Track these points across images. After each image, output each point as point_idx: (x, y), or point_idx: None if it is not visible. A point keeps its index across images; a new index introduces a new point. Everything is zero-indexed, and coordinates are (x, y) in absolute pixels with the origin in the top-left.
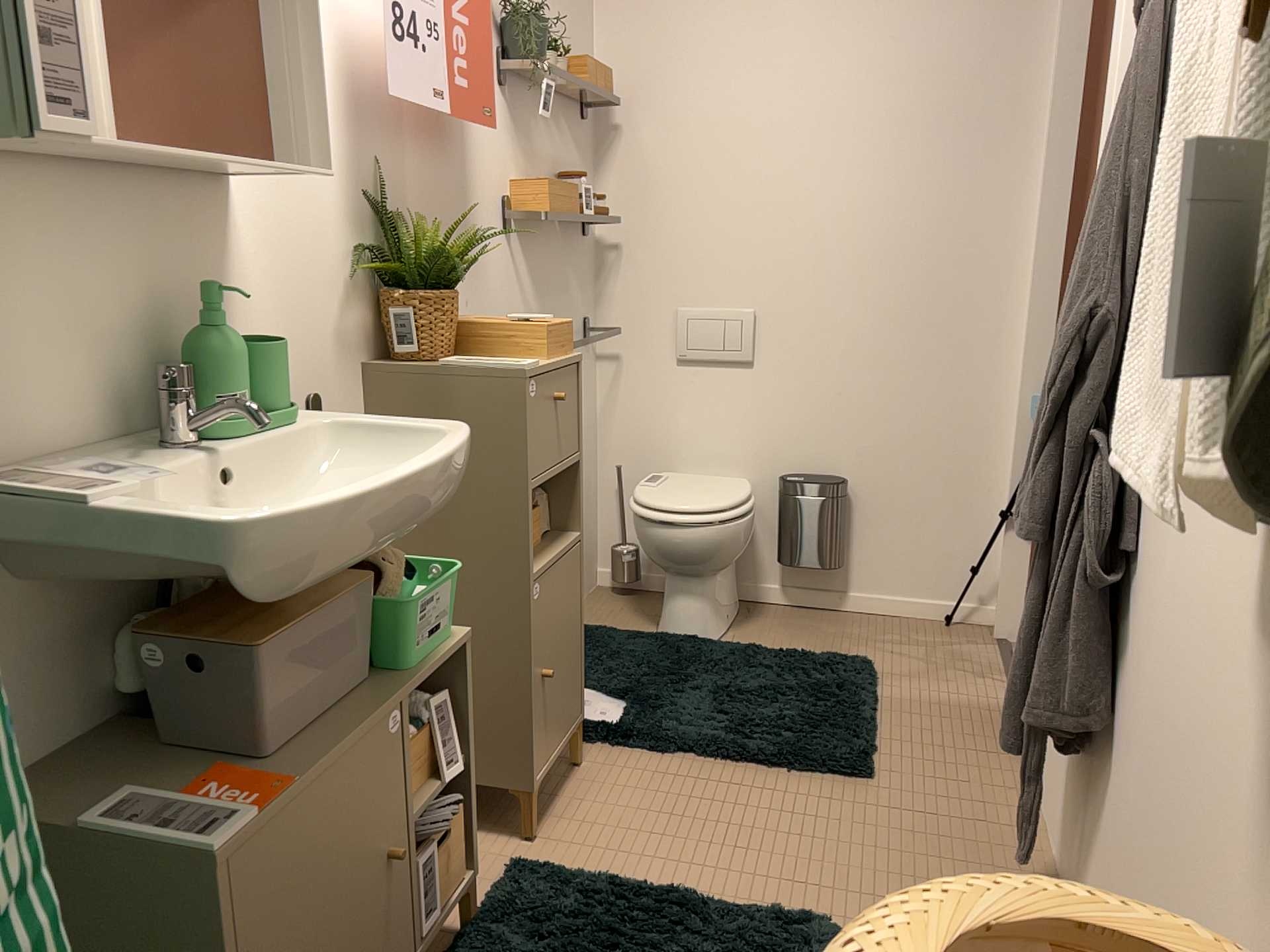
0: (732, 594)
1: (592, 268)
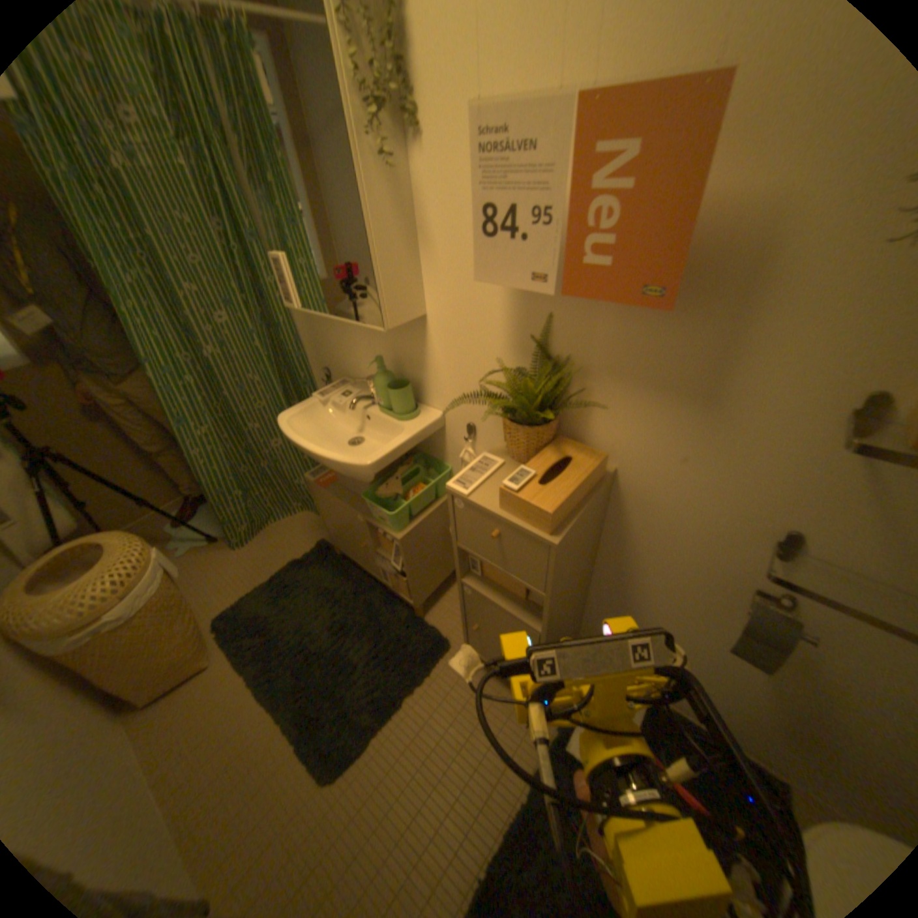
0: None
1: None
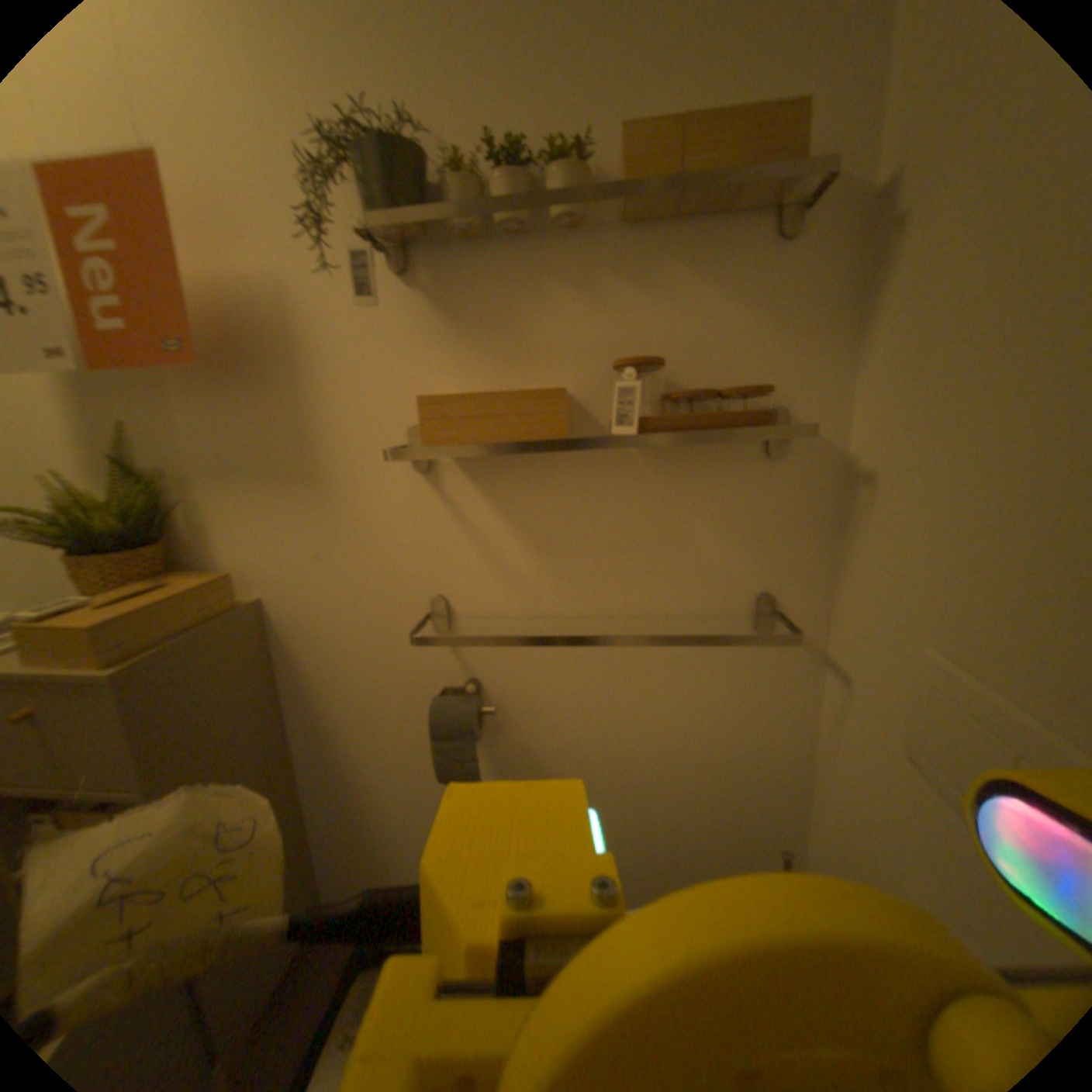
0: None
1: (819, 507)
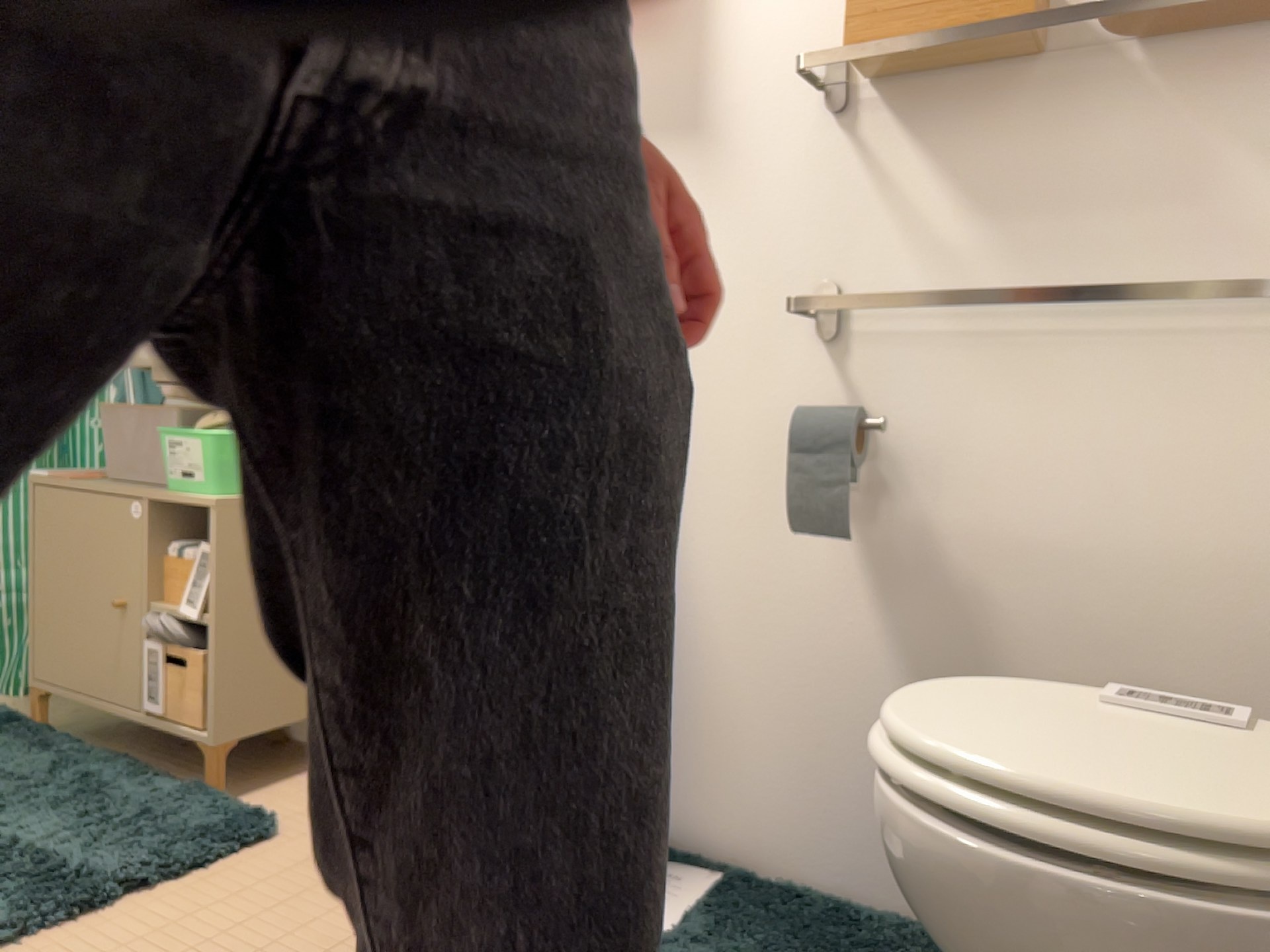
0: None
1: None
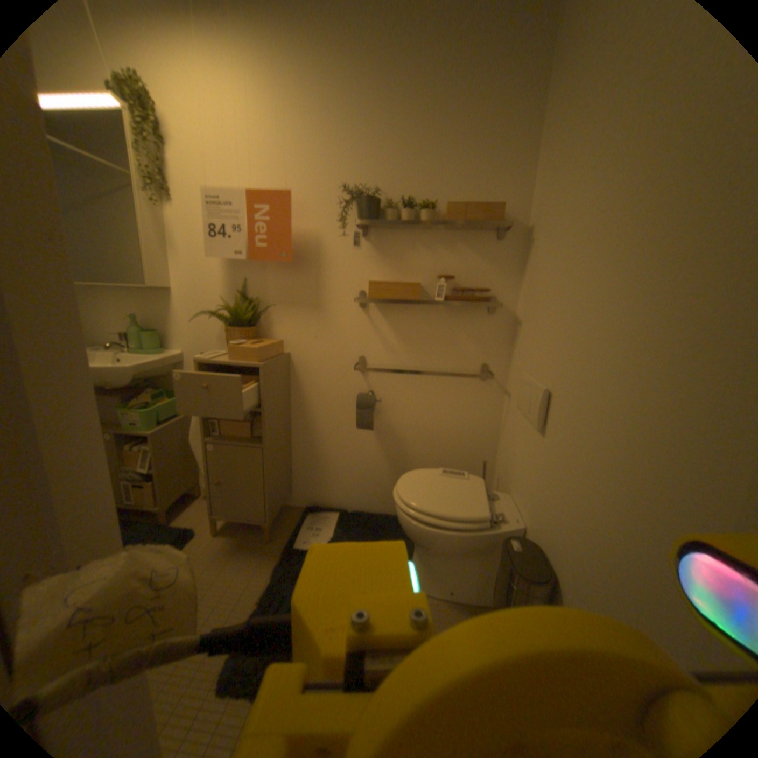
0: (470, 584)
1: (506, 332)
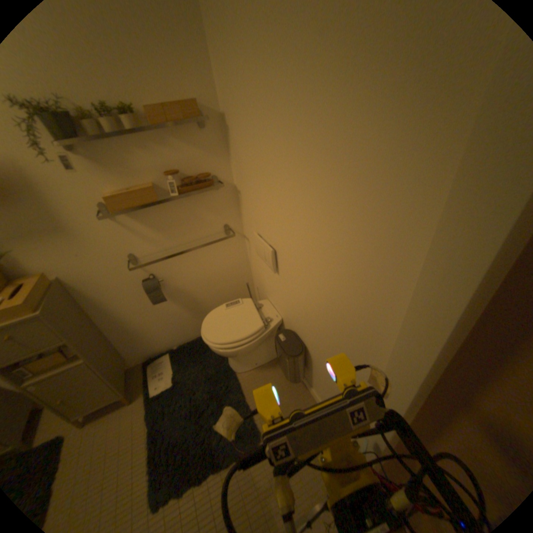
0: (262, 356)
1: (230, 201)
